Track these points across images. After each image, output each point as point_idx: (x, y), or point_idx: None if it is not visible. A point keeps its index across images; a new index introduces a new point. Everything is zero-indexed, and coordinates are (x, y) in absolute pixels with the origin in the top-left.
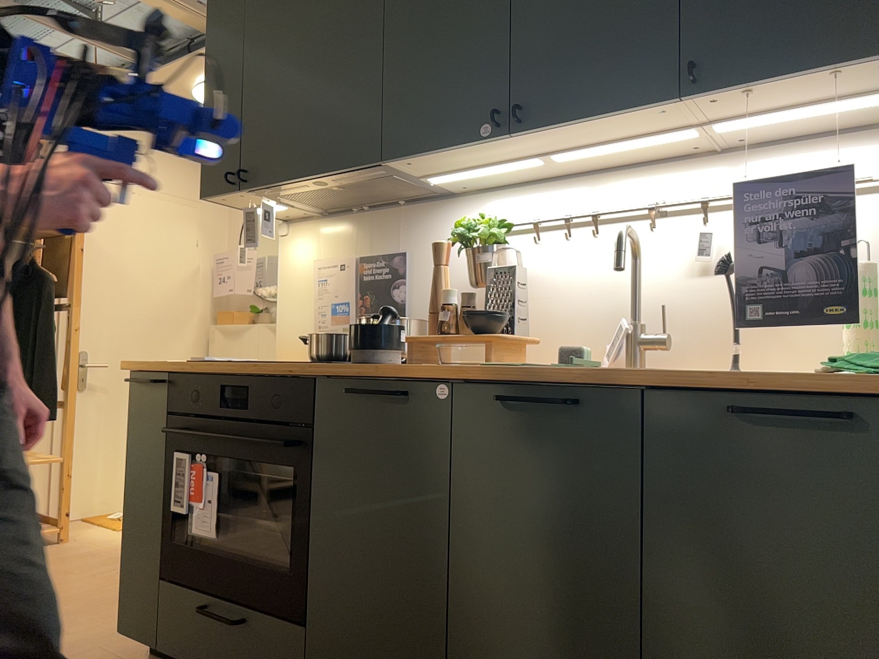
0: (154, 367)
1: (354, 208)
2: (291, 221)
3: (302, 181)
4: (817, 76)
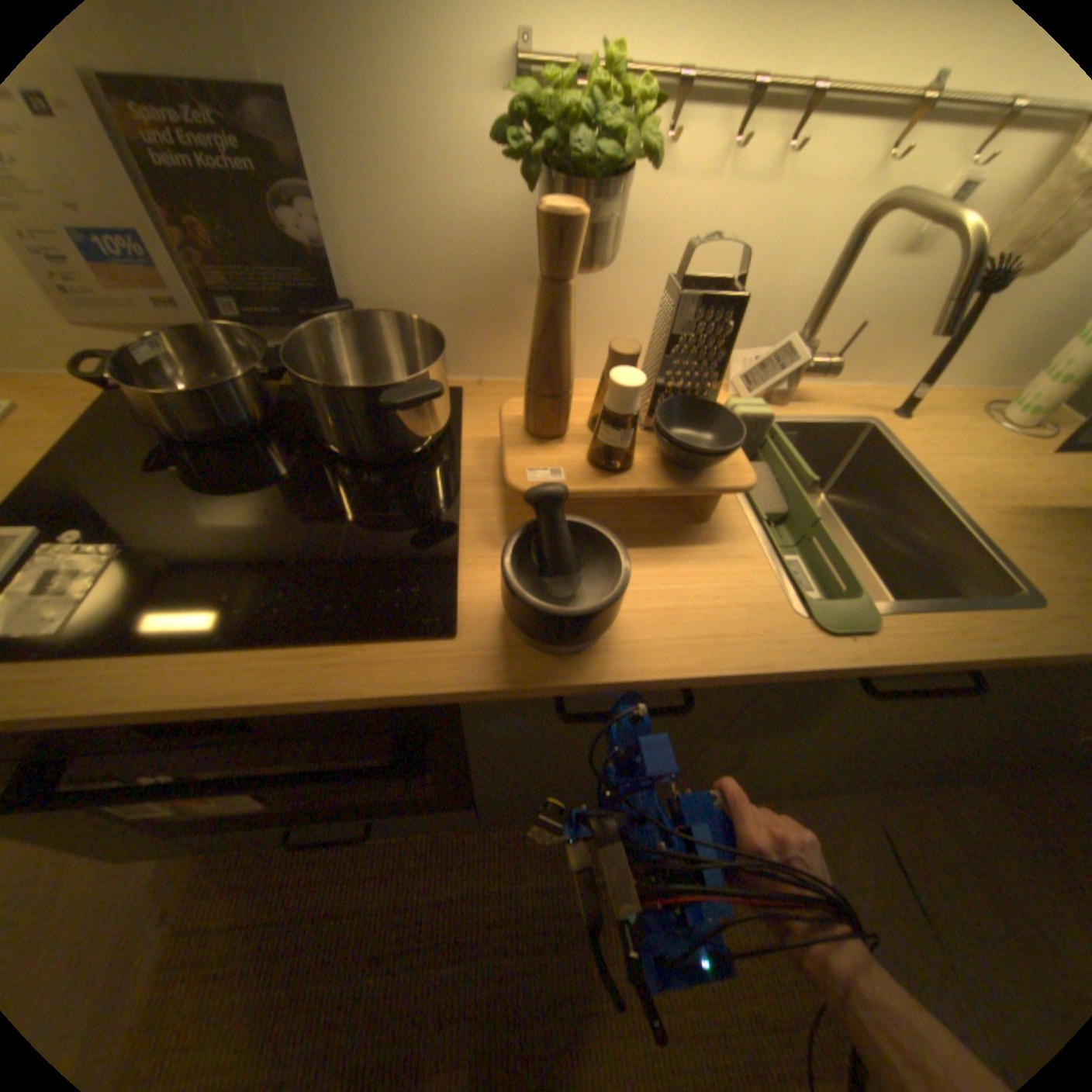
0: None
1: None
2: None
3: None
4: None
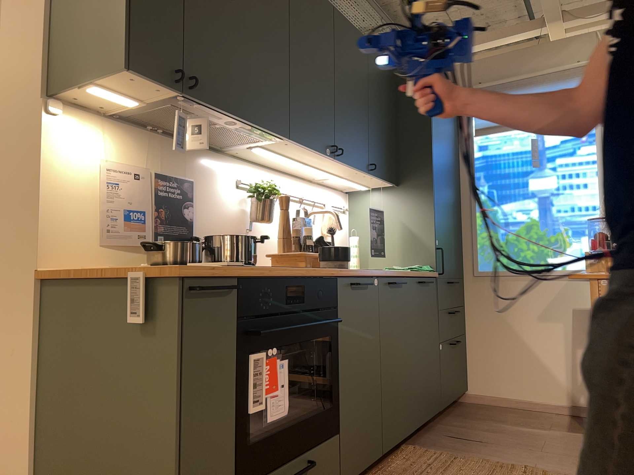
0: (225, 273)
1: (152, 127)
2: (61, 100)
3: (232, 117)
4: (382, 180)
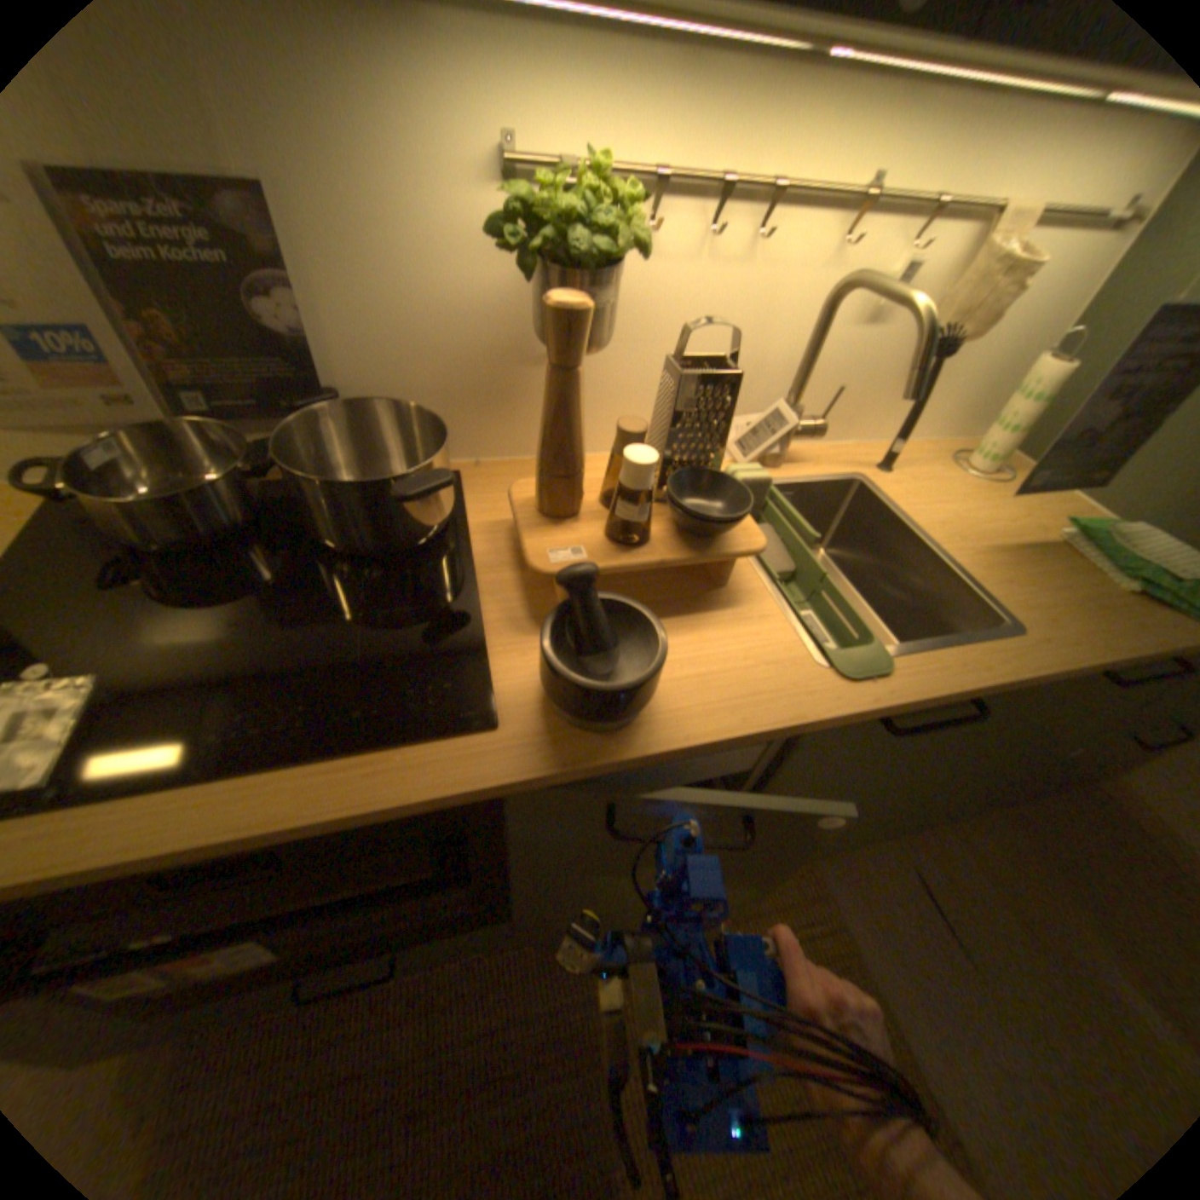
0: None
1: None
2: None
3: None
4: None
